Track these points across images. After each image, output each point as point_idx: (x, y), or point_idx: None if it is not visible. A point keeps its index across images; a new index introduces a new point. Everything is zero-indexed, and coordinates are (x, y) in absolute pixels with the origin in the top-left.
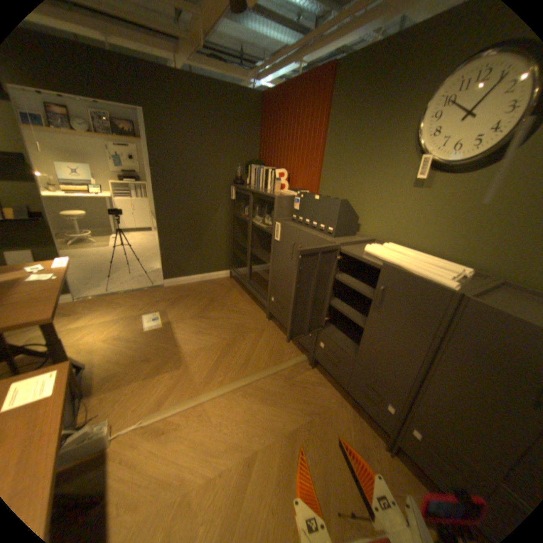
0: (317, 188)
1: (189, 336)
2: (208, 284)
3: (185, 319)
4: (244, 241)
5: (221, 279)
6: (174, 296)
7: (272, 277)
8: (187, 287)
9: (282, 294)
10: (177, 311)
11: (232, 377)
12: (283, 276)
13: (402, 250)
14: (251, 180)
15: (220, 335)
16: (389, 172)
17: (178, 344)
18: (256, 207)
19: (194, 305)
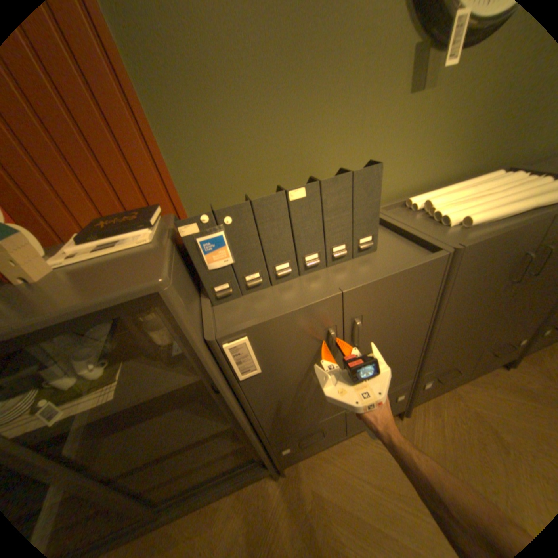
0: (173, 189)
1: None
2: None
3: None
4: None
5: None
6: None
7: (265, 434)
8: None
9: (312, 425)
10: None
11: None
12: (308, 403)
13: (460, 194)
14: None
15: None
16: (362, 76)
17: None
18: None
19: None
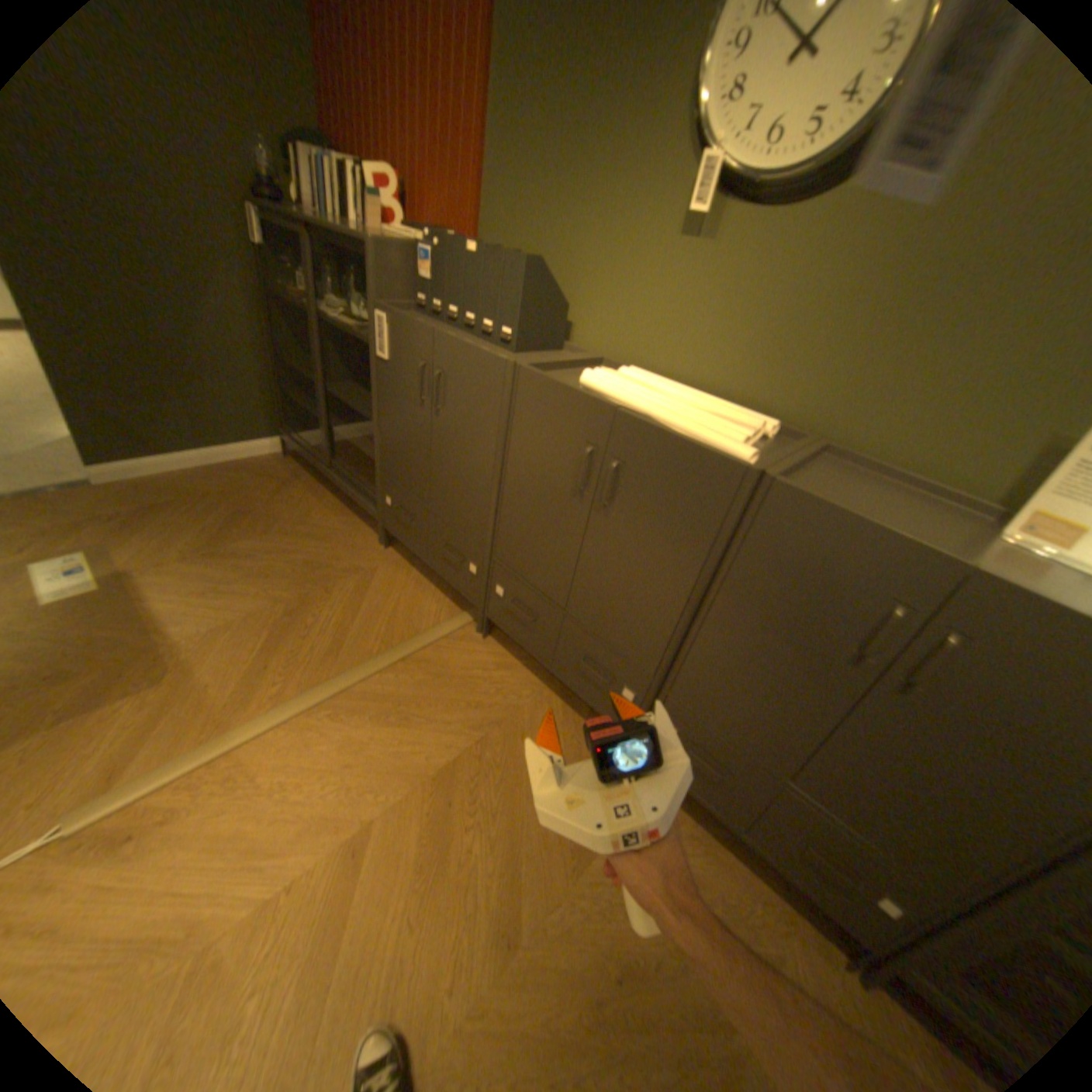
0: (472, 227)
1: (180, 605)
2: (224, 473)
3: (163, 566)
4: (304, 363)
5: (258, 459)
6: (124, 509)
7: (381, 450)
8: (161, 483)
9: (406, 489)
10: (136, 546)
11: (303, 683)
12: (406, 447)
13: (654, 382)
14: (299, 189)
15: (264, 595)
16: (632, 191)
17: (149, 628)
18: (323, 271)
19: (187, 527)
